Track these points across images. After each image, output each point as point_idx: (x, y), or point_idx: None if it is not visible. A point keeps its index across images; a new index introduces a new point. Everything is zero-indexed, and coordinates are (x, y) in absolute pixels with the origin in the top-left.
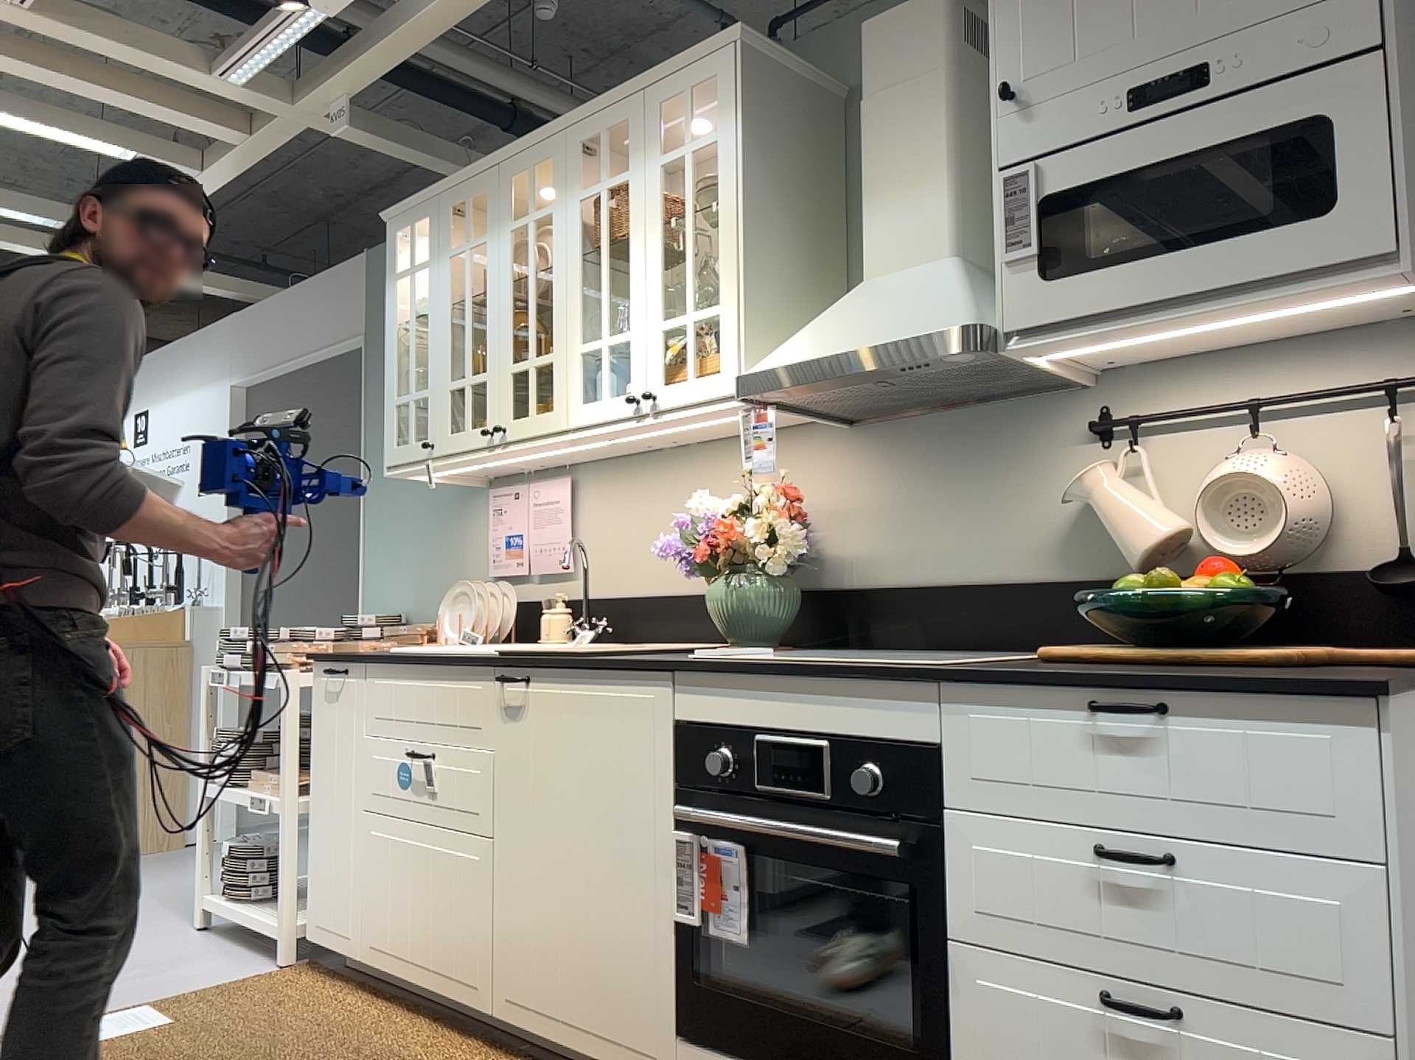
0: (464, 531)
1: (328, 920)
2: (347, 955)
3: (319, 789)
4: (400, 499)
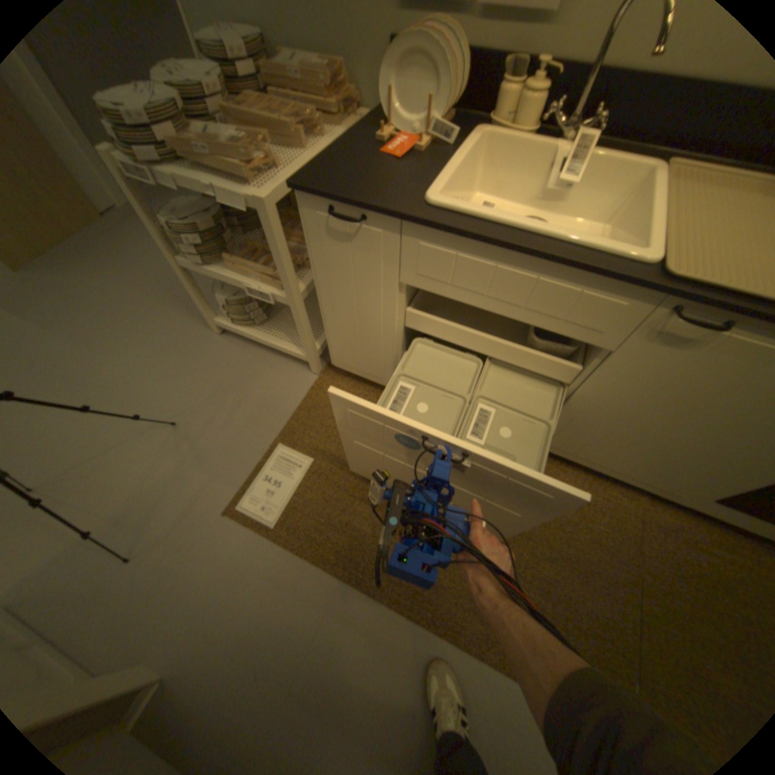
0: None
1: (357, 367)
2: (379, 385)
3: (332, 302)
4: None
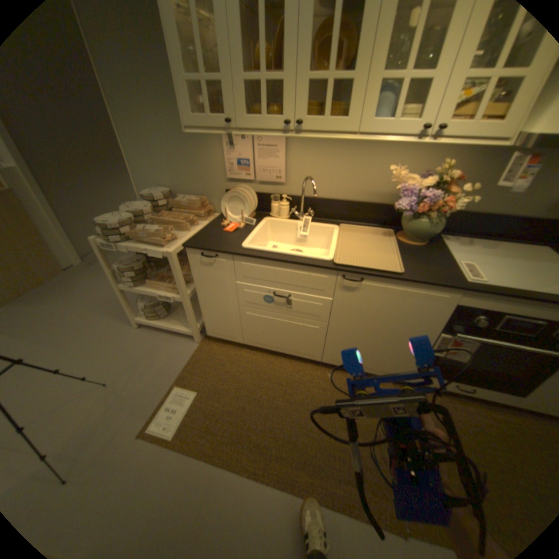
0: (202, 152)
1: (221, 333)
2: (235, 342)
3: (205, 297)
4: (145, 125)
